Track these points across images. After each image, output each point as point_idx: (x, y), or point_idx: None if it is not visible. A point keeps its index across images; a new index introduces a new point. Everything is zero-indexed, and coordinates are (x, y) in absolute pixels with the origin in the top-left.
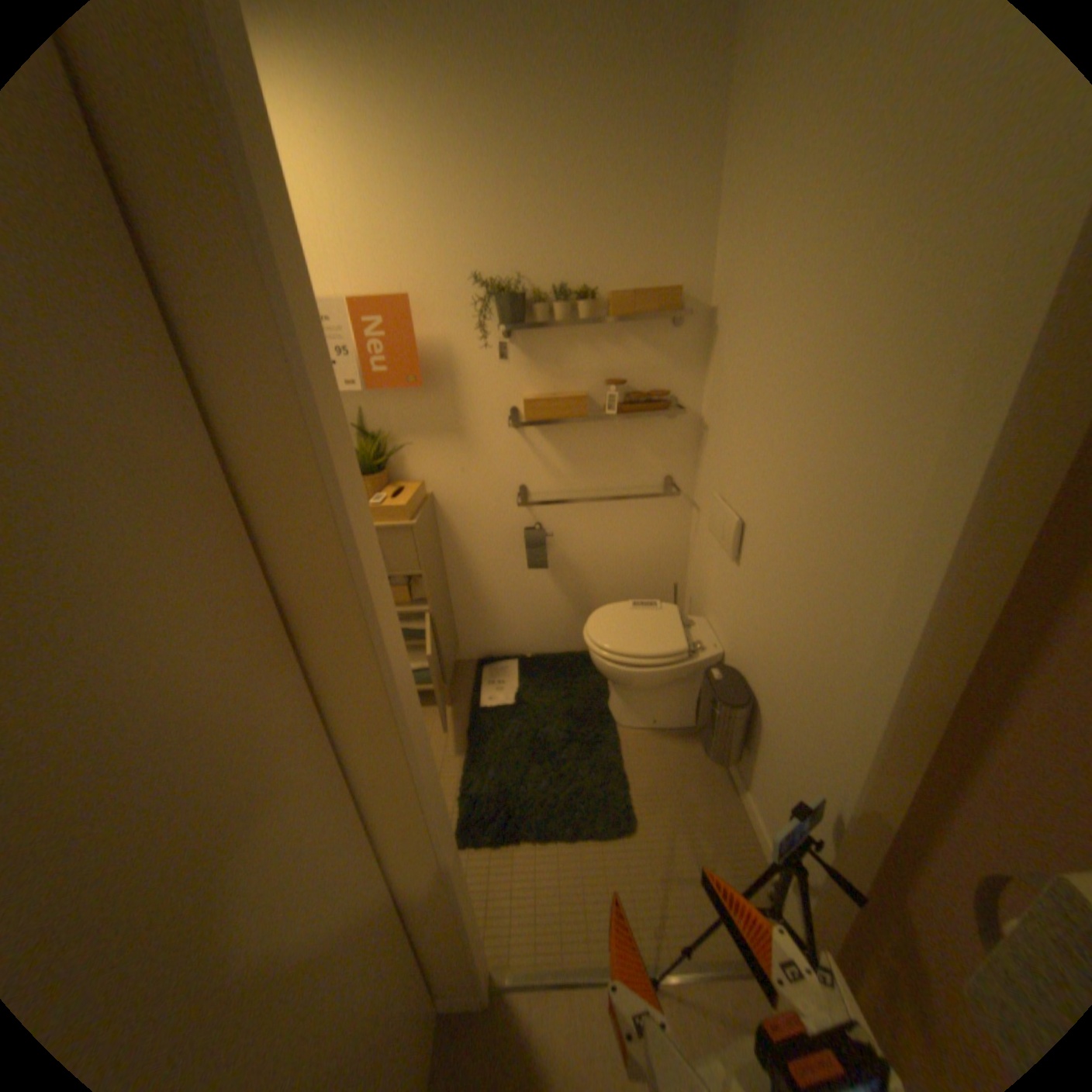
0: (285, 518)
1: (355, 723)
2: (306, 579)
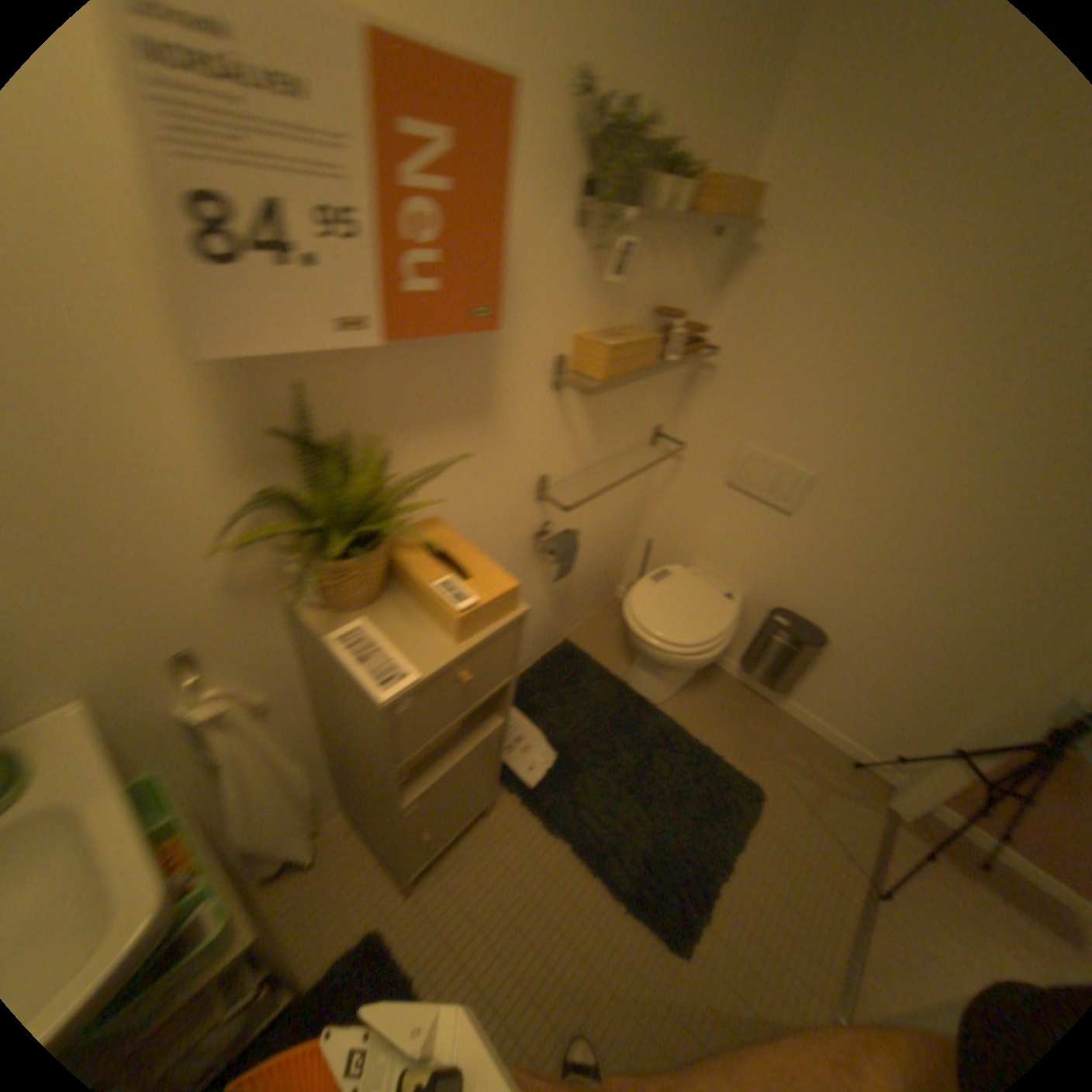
0: None
1: None
2: None
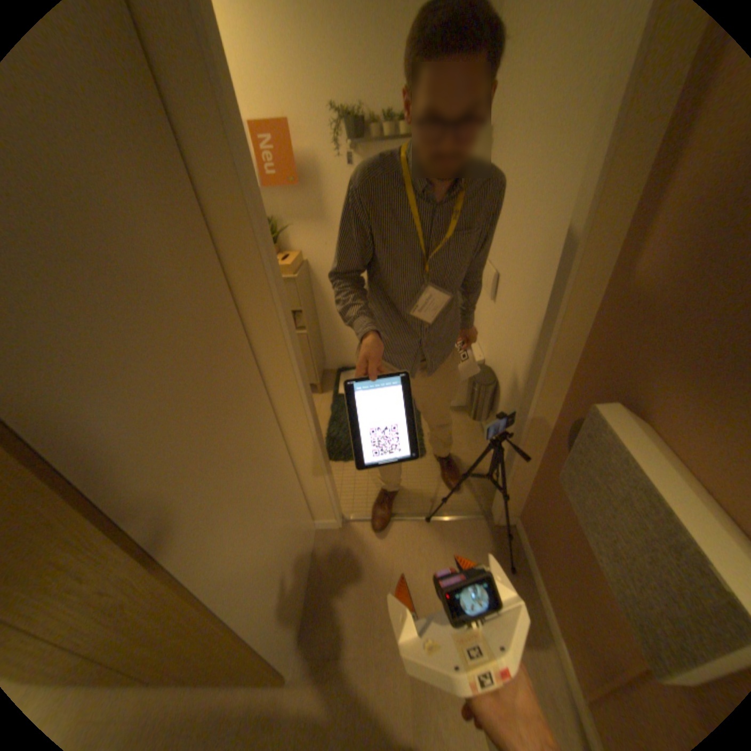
0: (229, 243)
1: (269, 363)
2: (241, 279)
